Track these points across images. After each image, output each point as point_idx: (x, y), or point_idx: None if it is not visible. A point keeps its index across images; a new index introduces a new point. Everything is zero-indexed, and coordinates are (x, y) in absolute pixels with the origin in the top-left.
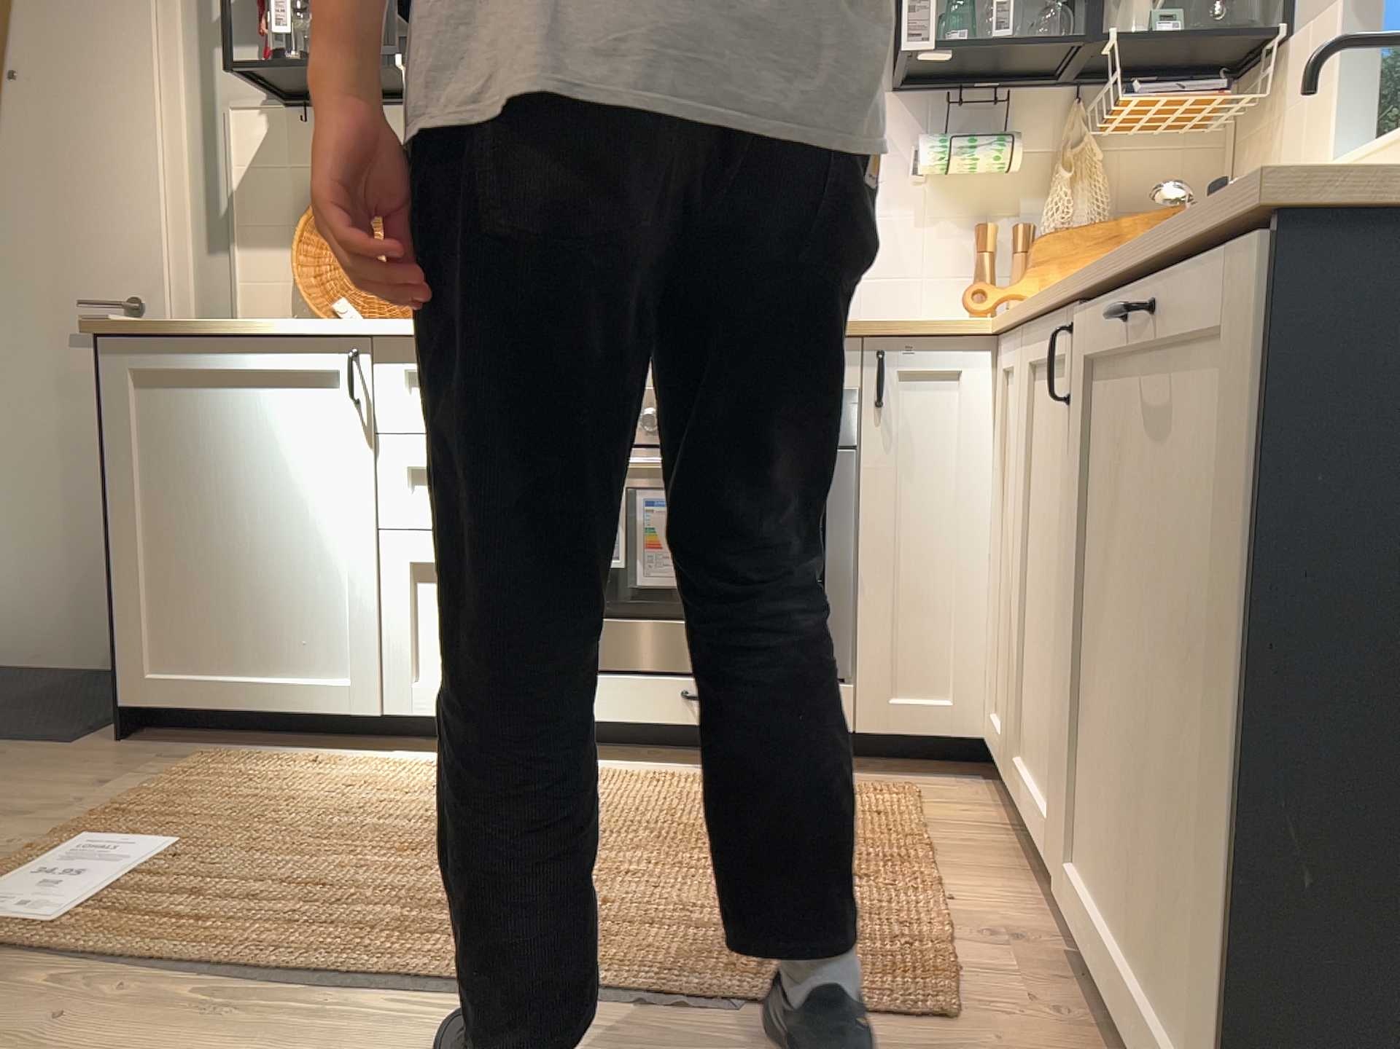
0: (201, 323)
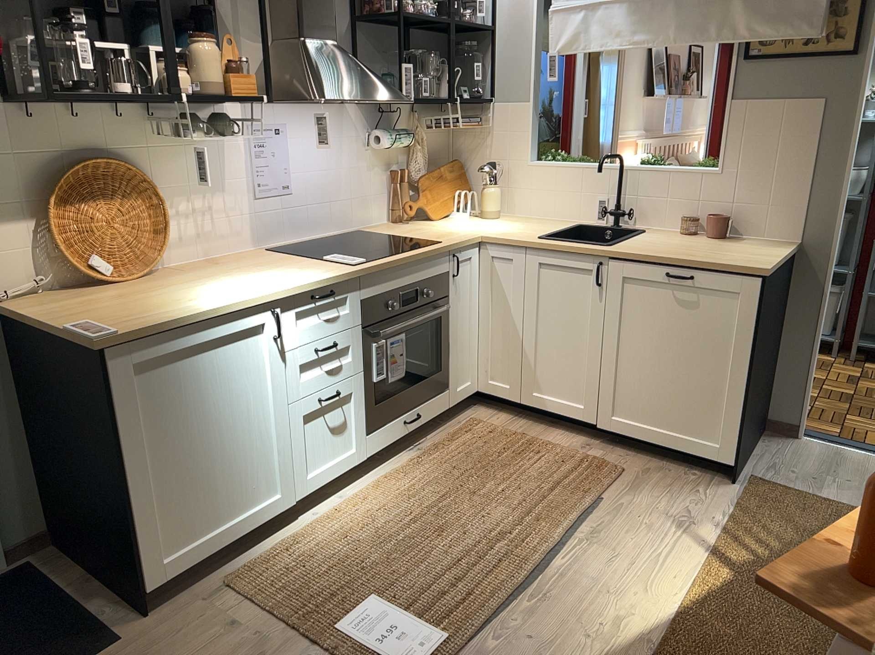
0: (185, 317)
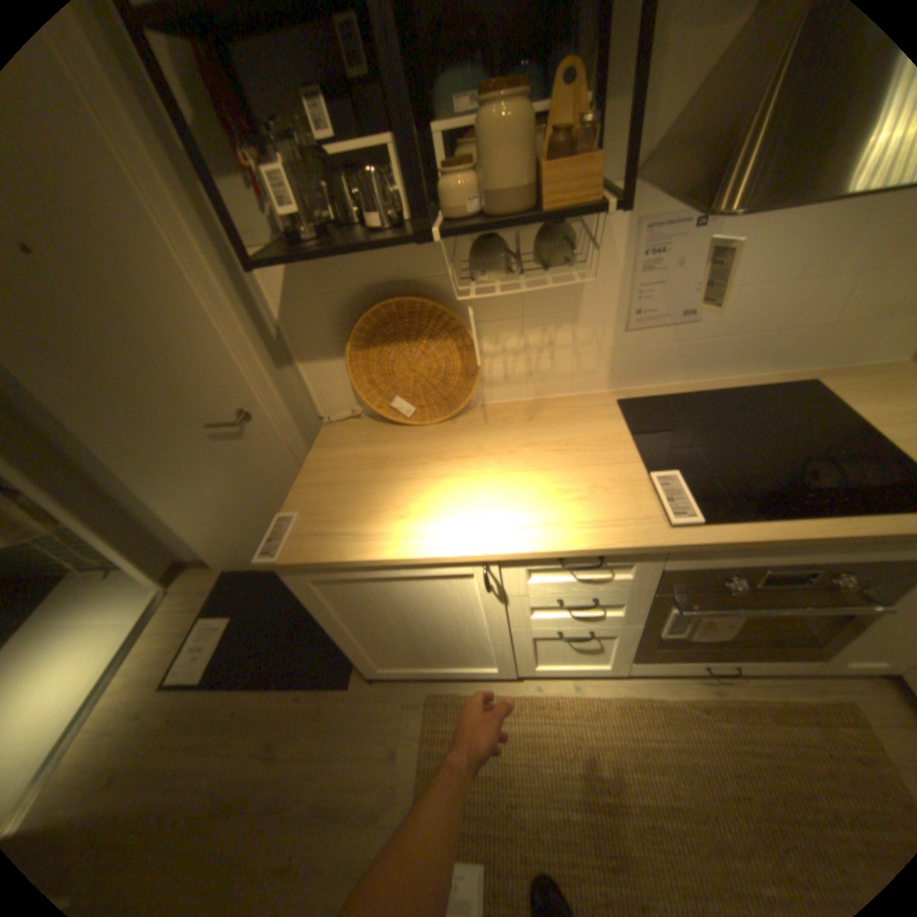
0: (354, 558)
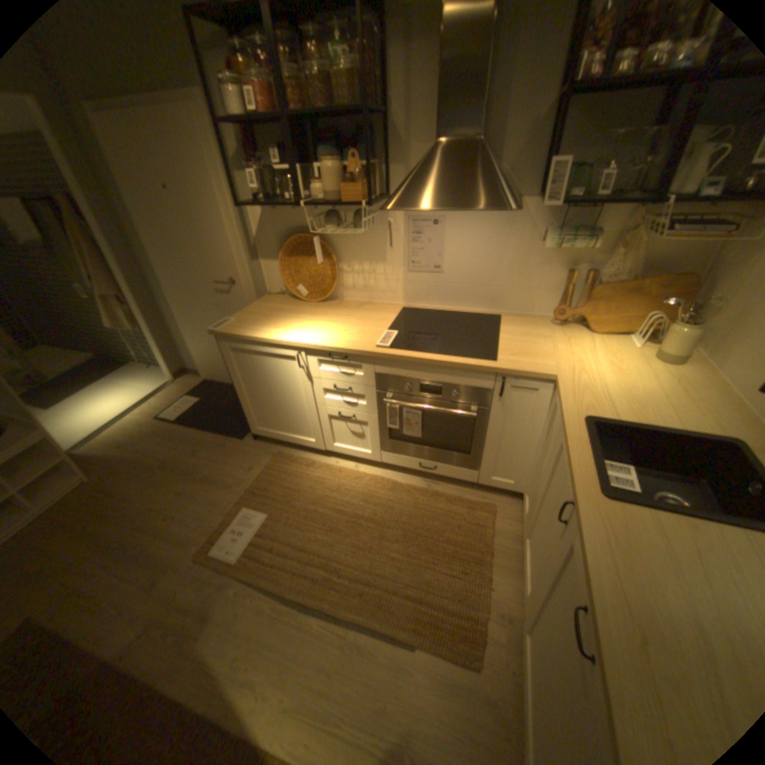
0: (245, 336)
